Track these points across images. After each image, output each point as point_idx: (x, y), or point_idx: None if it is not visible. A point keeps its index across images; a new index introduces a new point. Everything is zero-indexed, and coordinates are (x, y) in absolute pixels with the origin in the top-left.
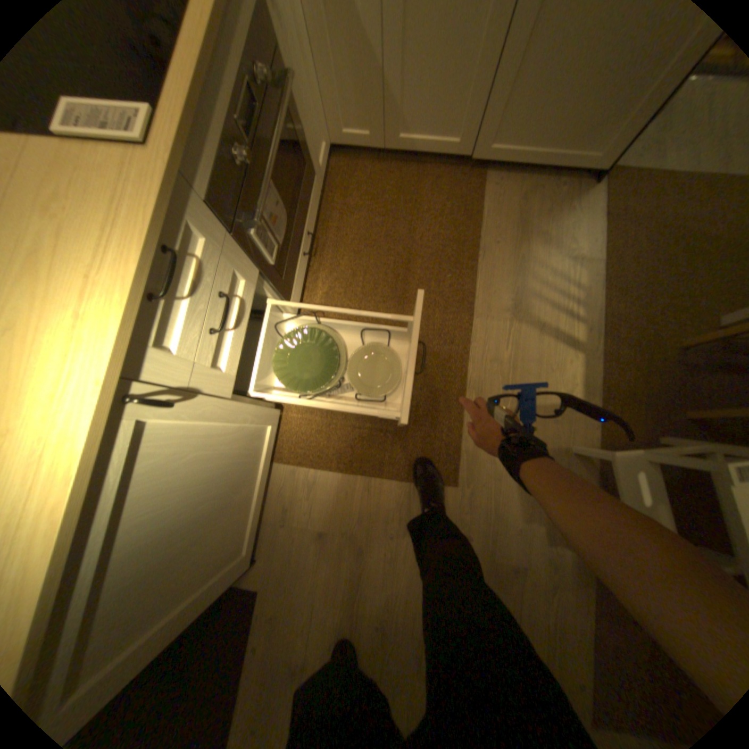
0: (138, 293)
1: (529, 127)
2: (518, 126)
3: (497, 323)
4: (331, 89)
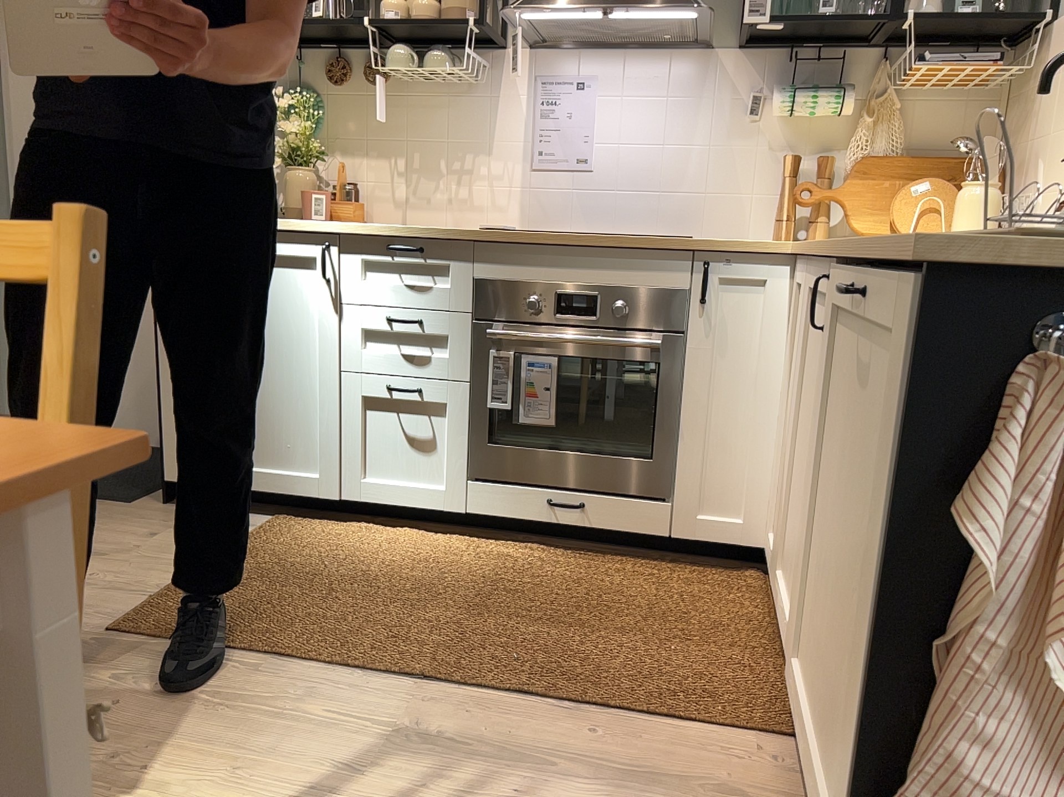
0: (386, 238)
1: (813, 653)
2: (809, 641)
3: (392, 702)
4: (775, 468)
